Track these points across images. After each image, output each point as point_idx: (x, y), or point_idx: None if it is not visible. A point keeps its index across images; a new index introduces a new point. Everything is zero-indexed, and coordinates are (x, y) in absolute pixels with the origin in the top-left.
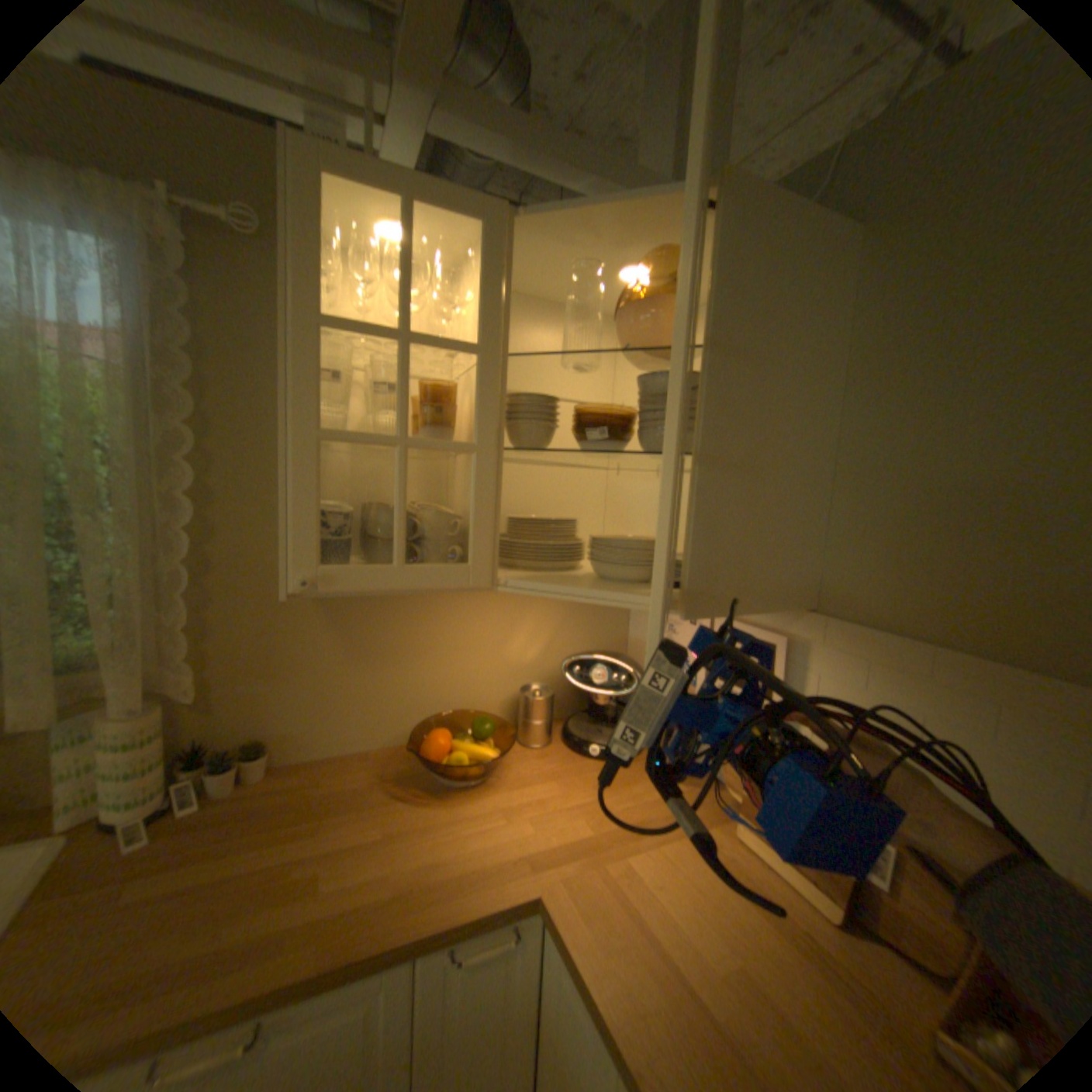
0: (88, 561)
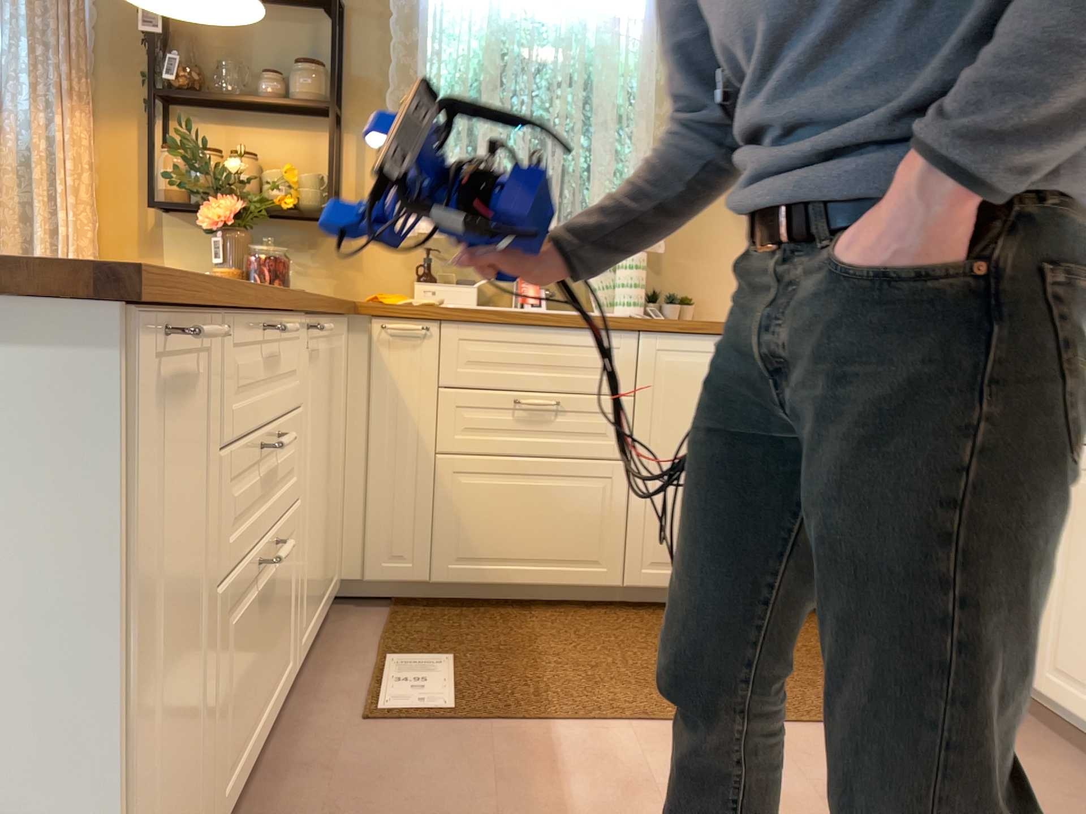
0: (627, 150)
